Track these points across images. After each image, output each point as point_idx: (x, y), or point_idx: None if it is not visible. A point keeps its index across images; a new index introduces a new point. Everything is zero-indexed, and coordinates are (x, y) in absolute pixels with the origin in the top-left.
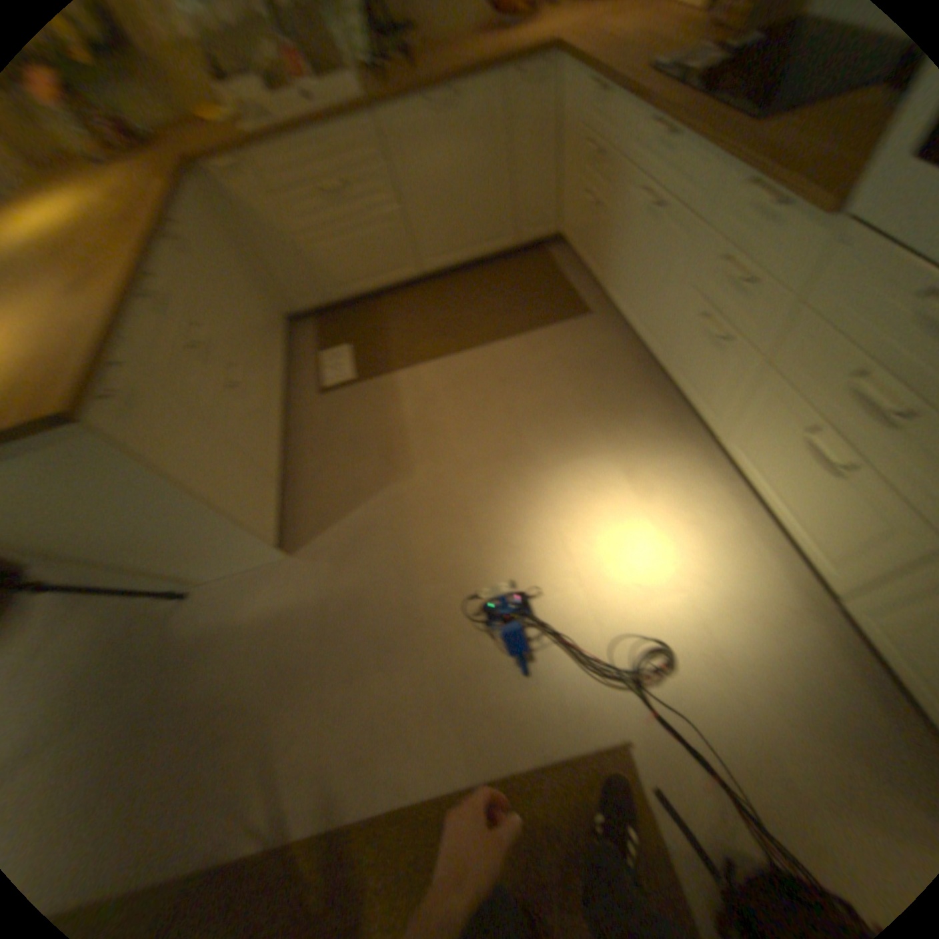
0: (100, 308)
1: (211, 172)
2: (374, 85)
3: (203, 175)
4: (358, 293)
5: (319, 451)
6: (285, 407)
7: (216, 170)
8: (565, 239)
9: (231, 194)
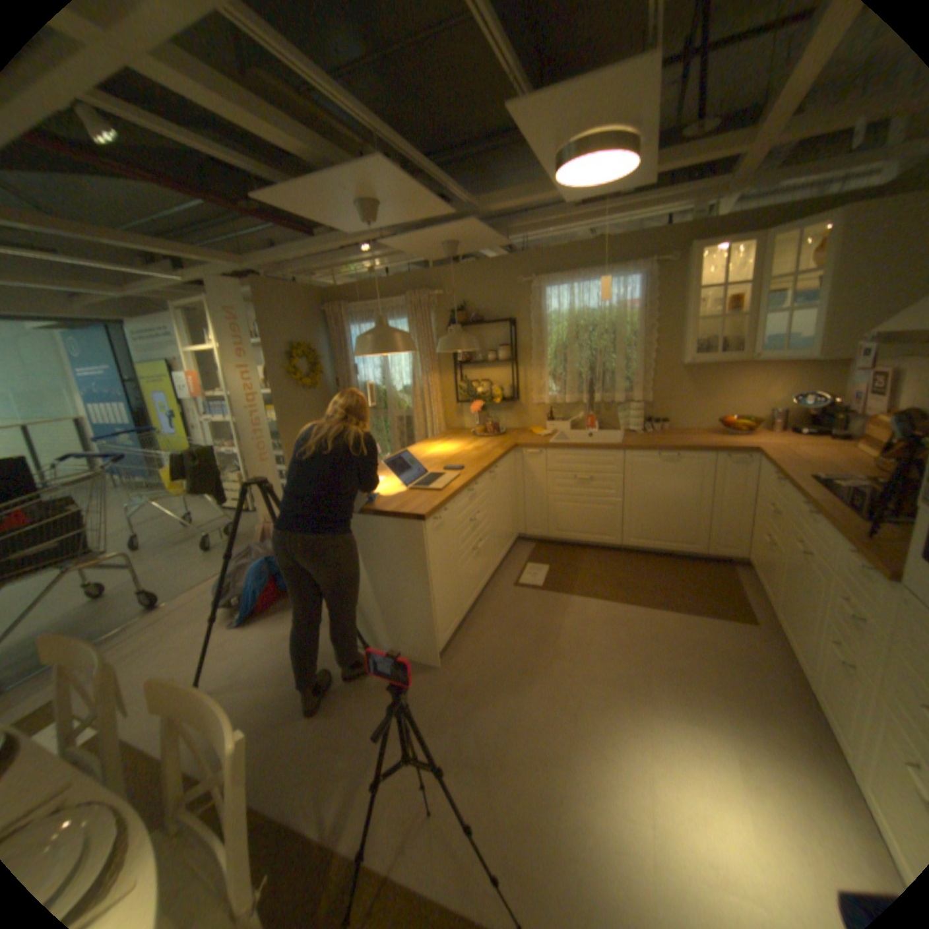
0: (448, 484)
1: (520, 450)
2: (629, 438)
3: (516, 450)
4: (568, 537)
5: (491, 615)
6: (487, 577)
7: (523, 450)
8: (754, 566)
9: (524, 461)
